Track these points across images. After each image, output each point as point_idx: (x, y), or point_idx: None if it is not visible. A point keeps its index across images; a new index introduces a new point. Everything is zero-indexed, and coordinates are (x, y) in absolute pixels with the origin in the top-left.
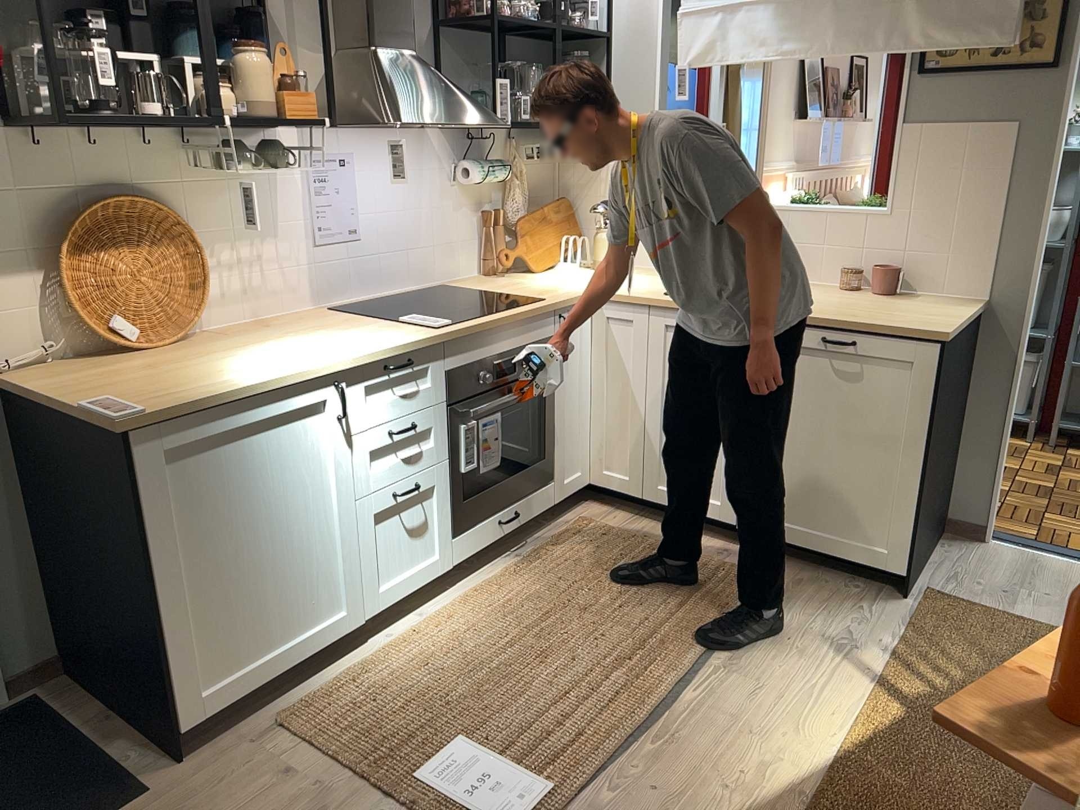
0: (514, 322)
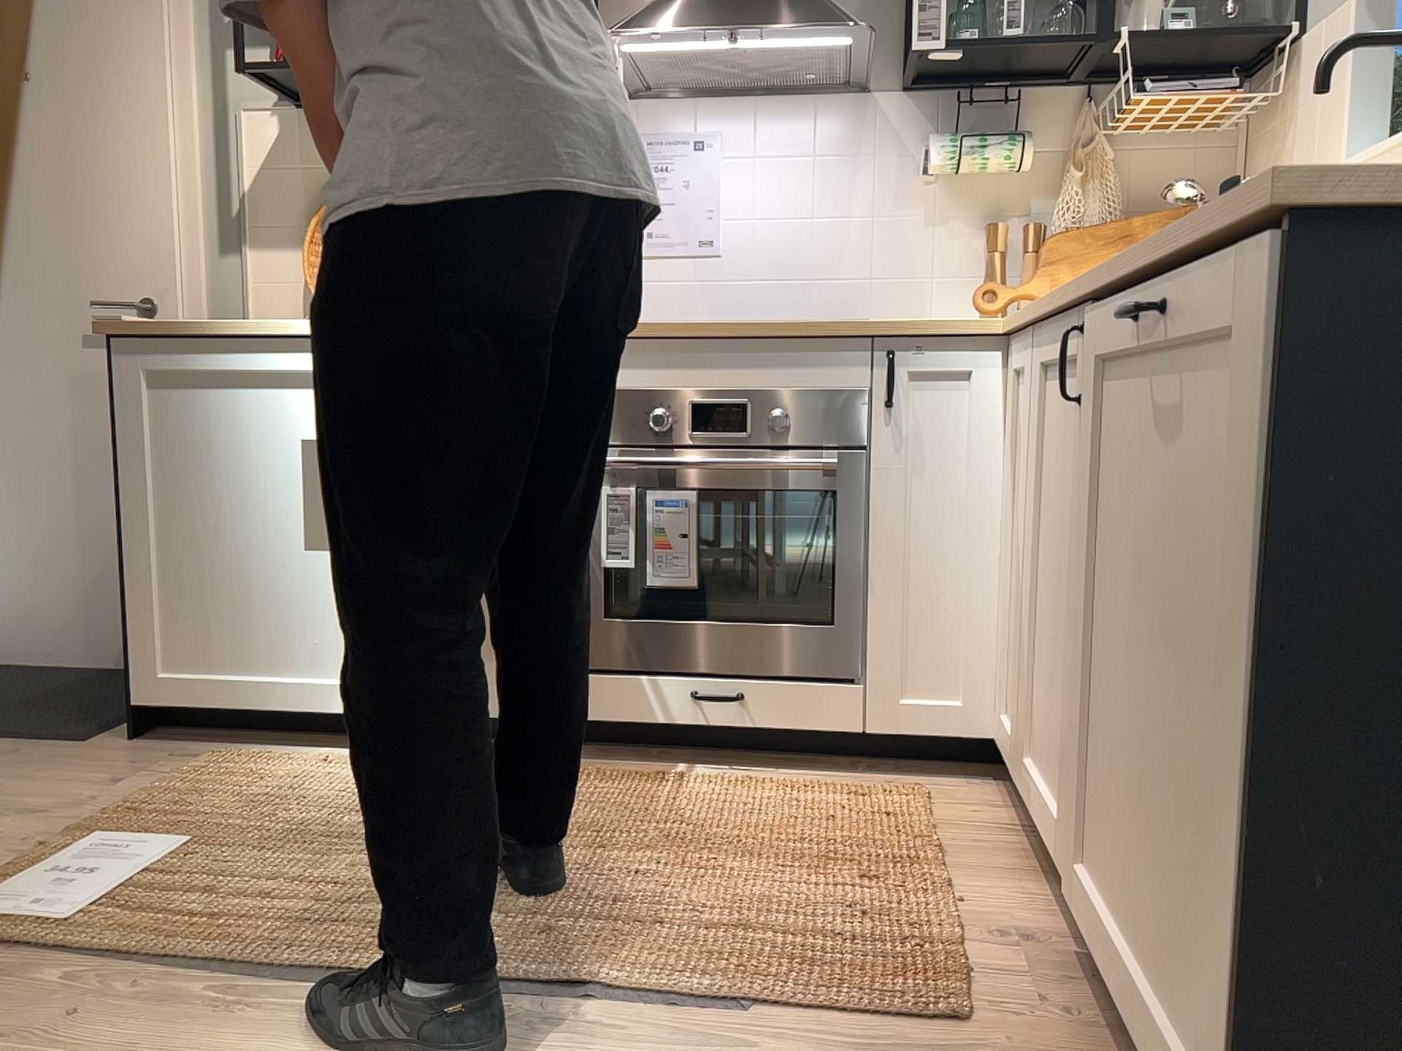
0: (745, 341)
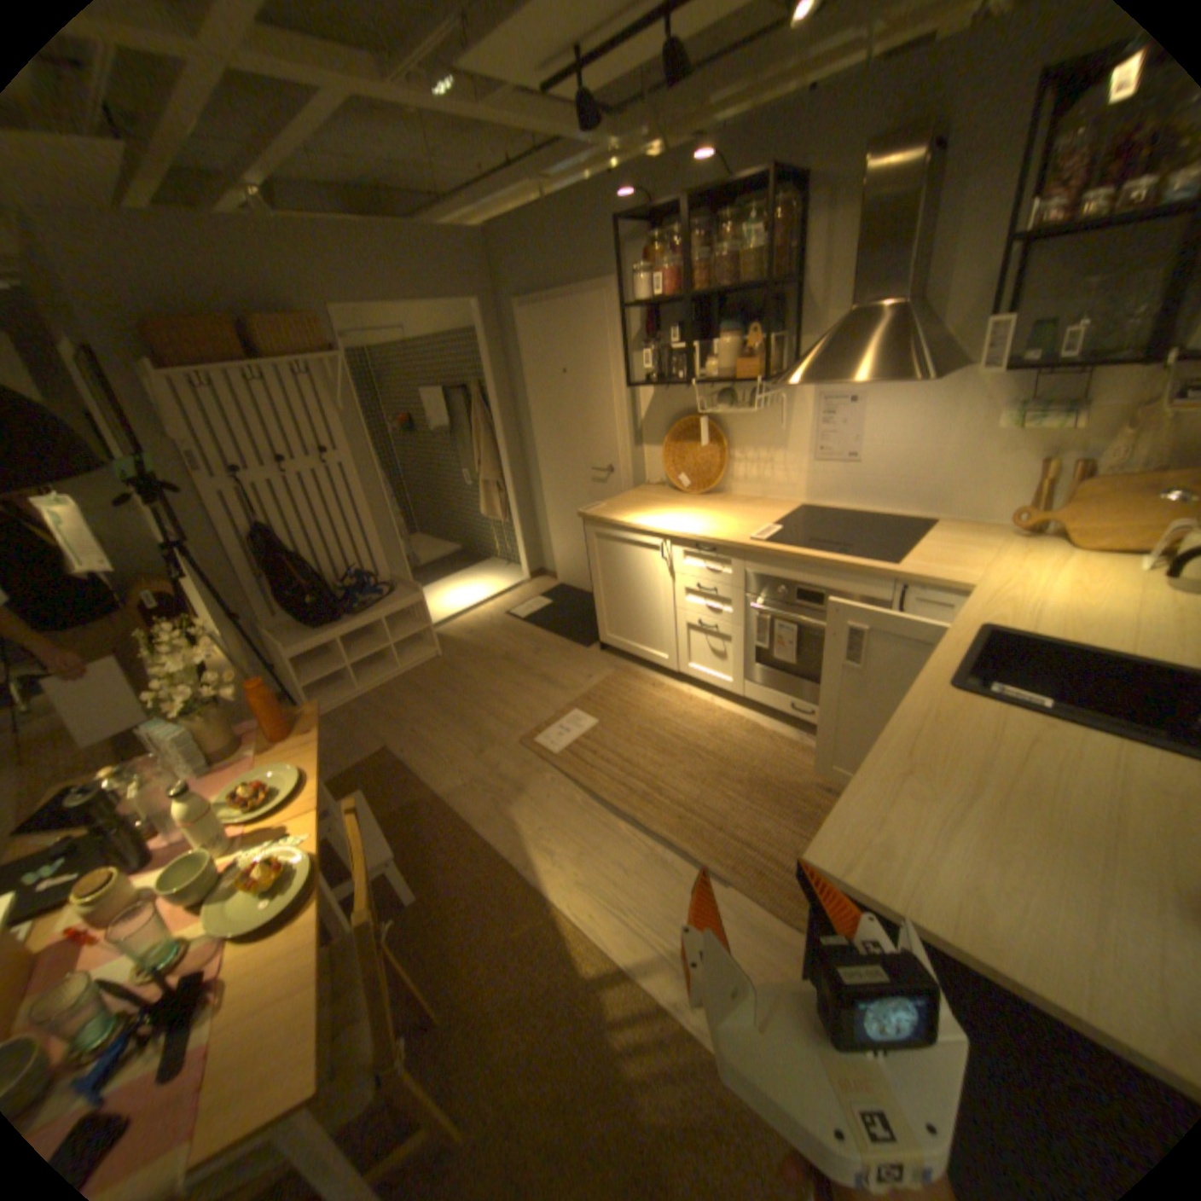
0: (823, 565)
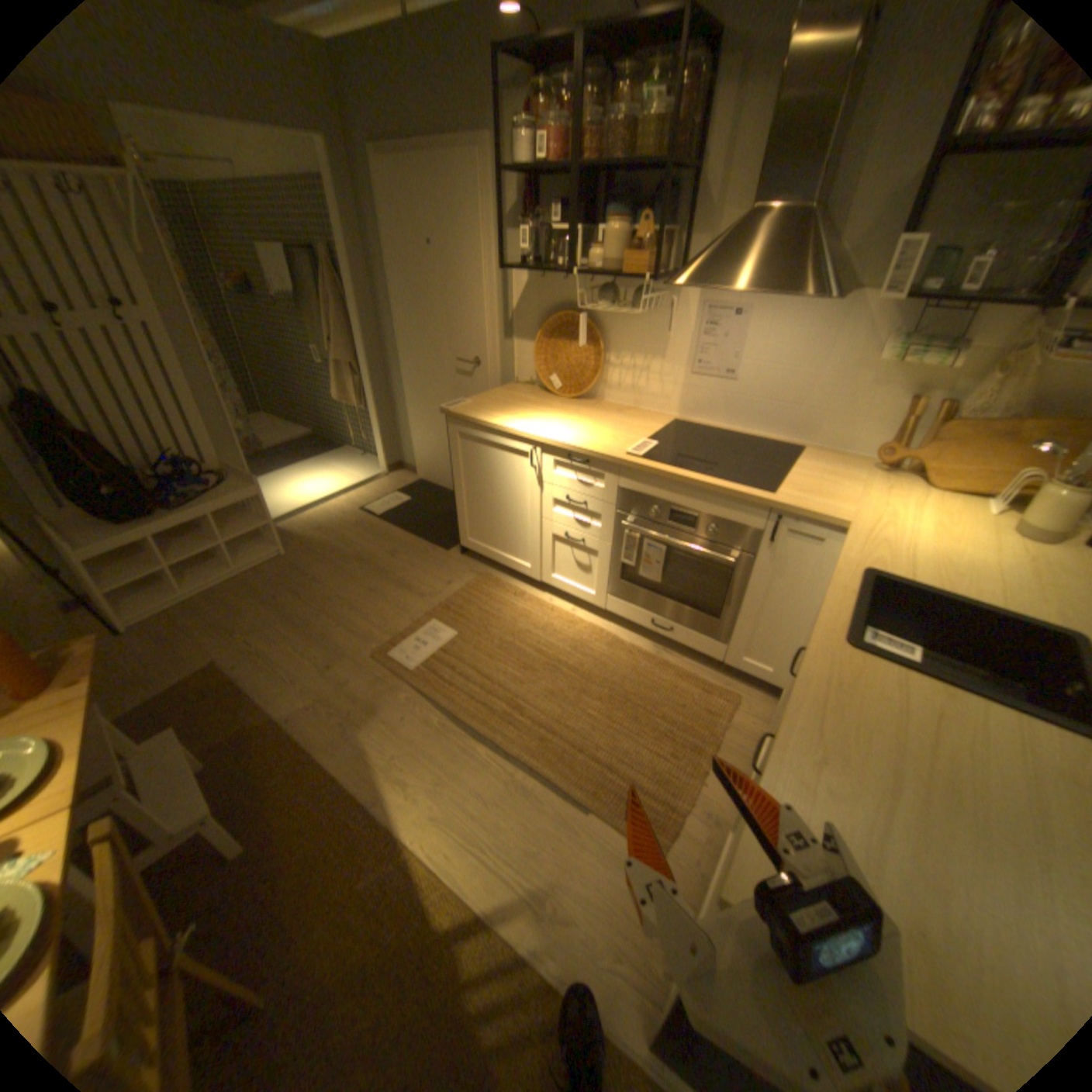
0: (700, 488)
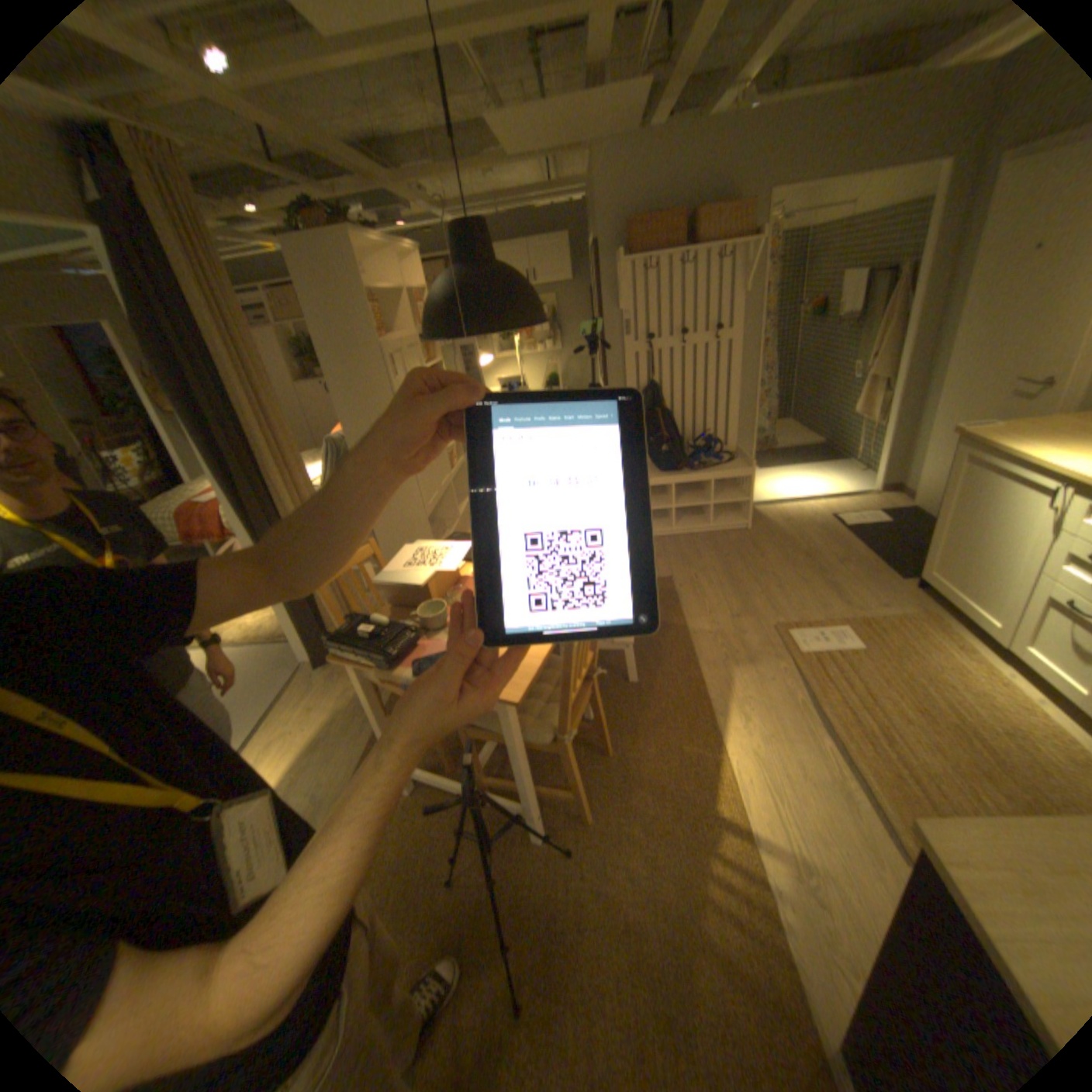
0: None
